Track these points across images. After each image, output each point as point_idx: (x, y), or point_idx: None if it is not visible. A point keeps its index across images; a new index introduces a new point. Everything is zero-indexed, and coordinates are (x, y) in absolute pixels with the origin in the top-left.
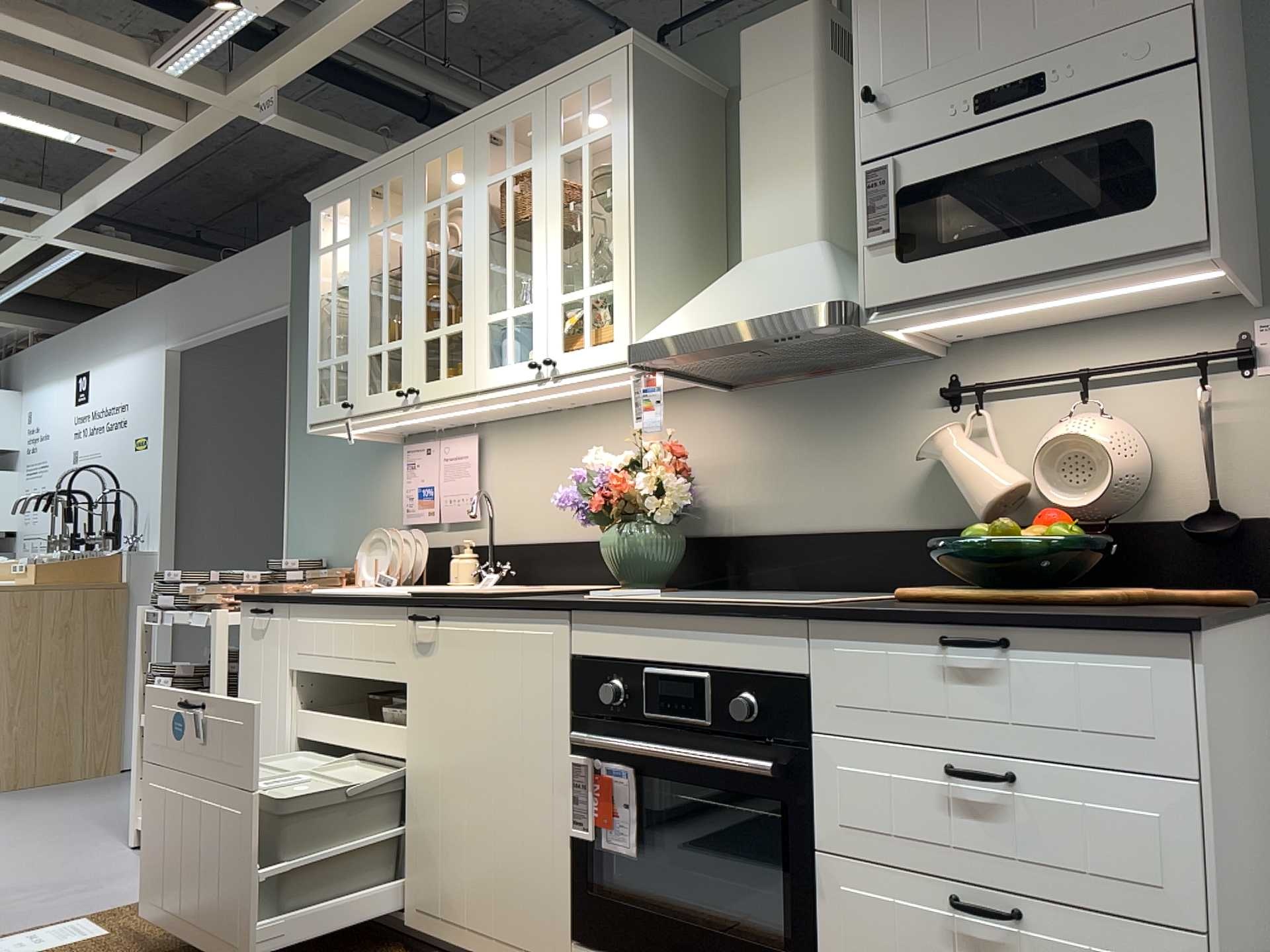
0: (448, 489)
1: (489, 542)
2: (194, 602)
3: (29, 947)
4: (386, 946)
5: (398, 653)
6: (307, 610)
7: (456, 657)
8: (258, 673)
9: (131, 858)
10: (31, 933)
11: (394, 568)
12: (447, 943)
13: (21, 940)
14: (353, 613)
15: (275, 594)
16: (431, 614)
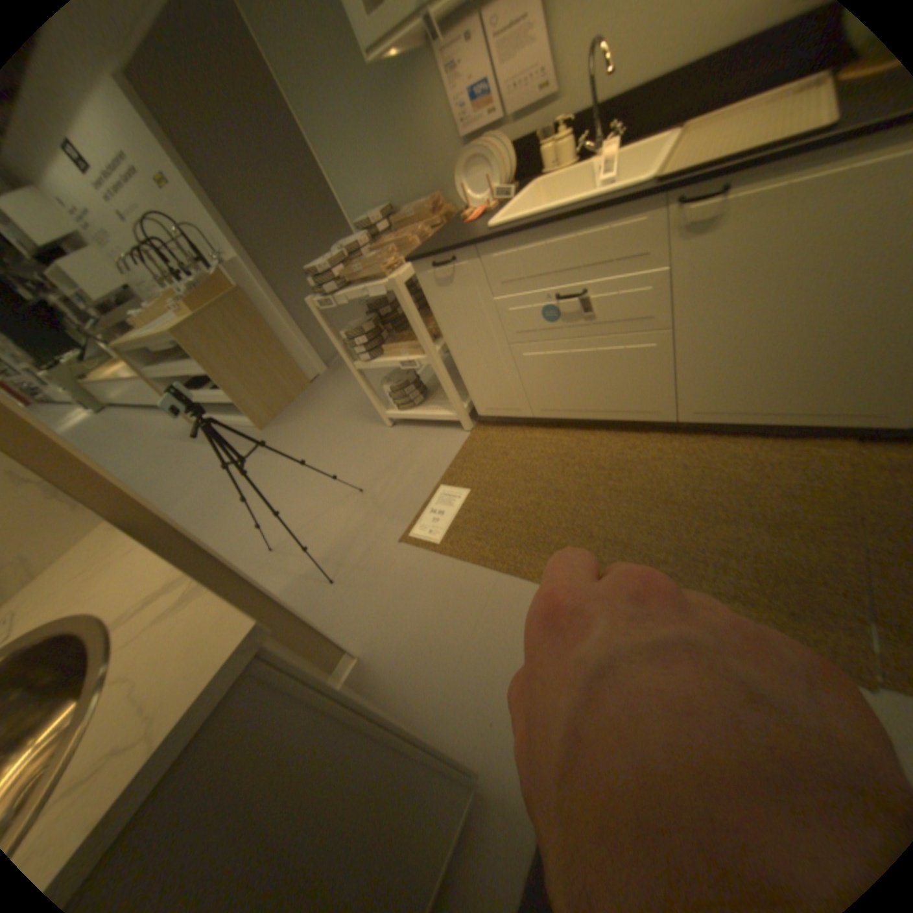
0: (509, 70)
1: (595, 105)
2: (347, 279)
3: (441, 515)
4: (650, 432)
5: (654, 241)
6: (502, 243)
7: (765, 218)
8: (457, 309)
9: (399, 433)
10: (427, 505)
11: (497, 177)
12: (734, 422)
13: (429, 512)
14: (574, 225)
15: (444, 243)
16: (714, 185)
